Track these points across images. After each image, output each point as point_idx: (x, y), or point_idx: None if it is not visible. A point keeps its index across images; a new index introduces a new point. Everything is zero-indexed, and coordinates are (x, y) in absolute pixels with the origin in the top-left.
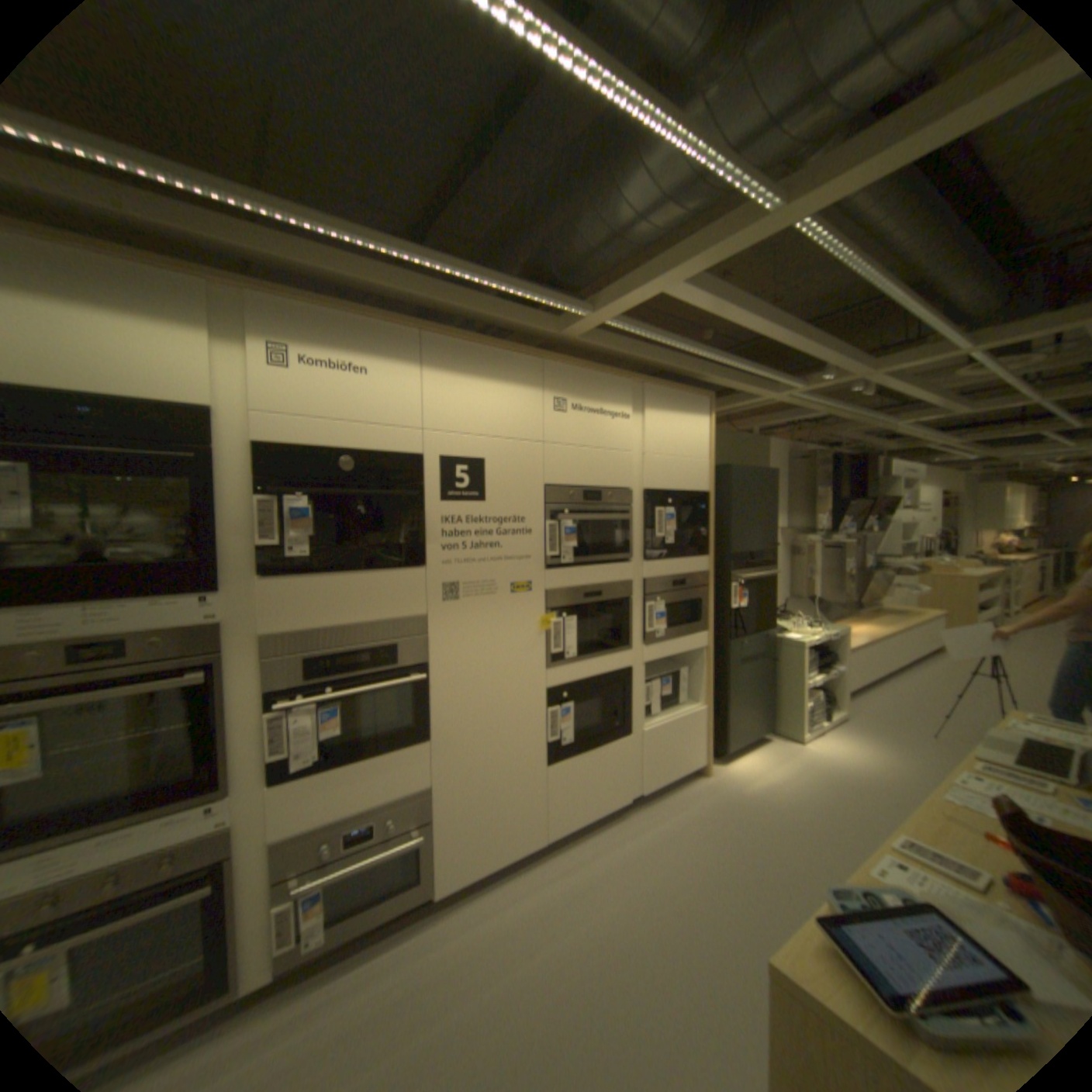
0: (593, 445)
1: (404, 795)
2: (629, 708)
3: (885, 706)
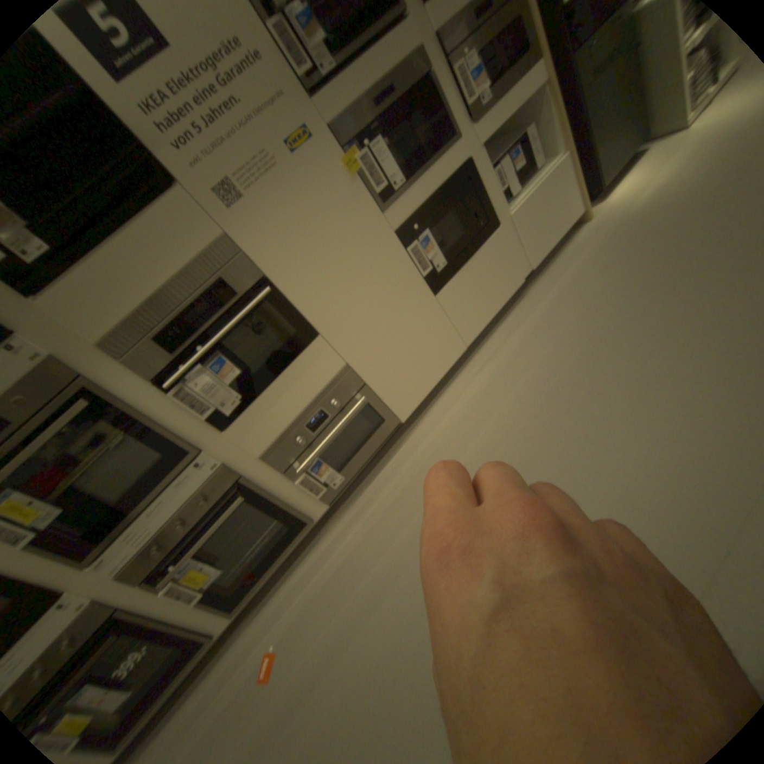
0: None
1: (330, 379)
2: (487, 201)
3: None
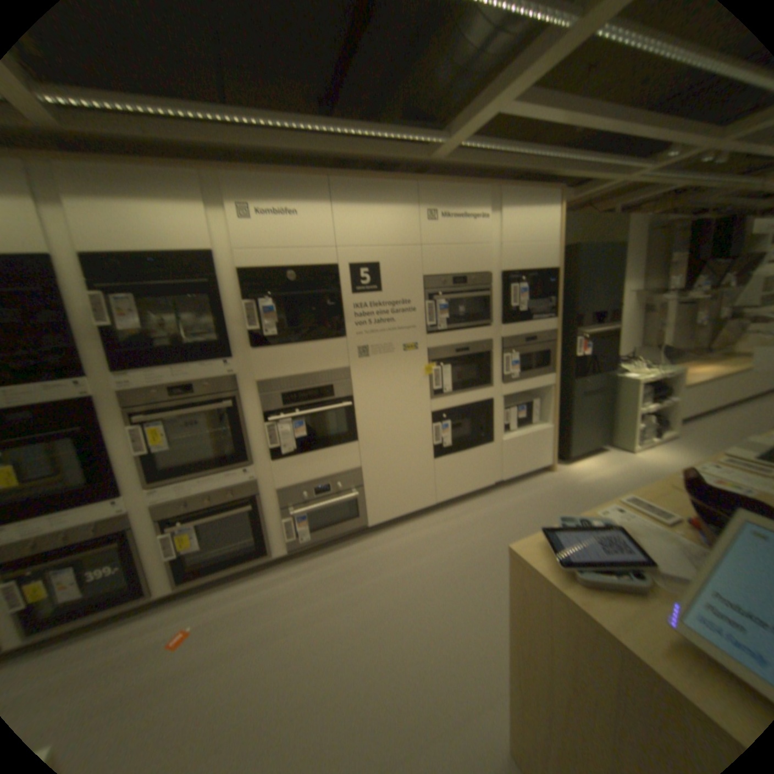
0: (458, 241)
1: (344, 468)
2: (490, 424)
3: (716, 428)
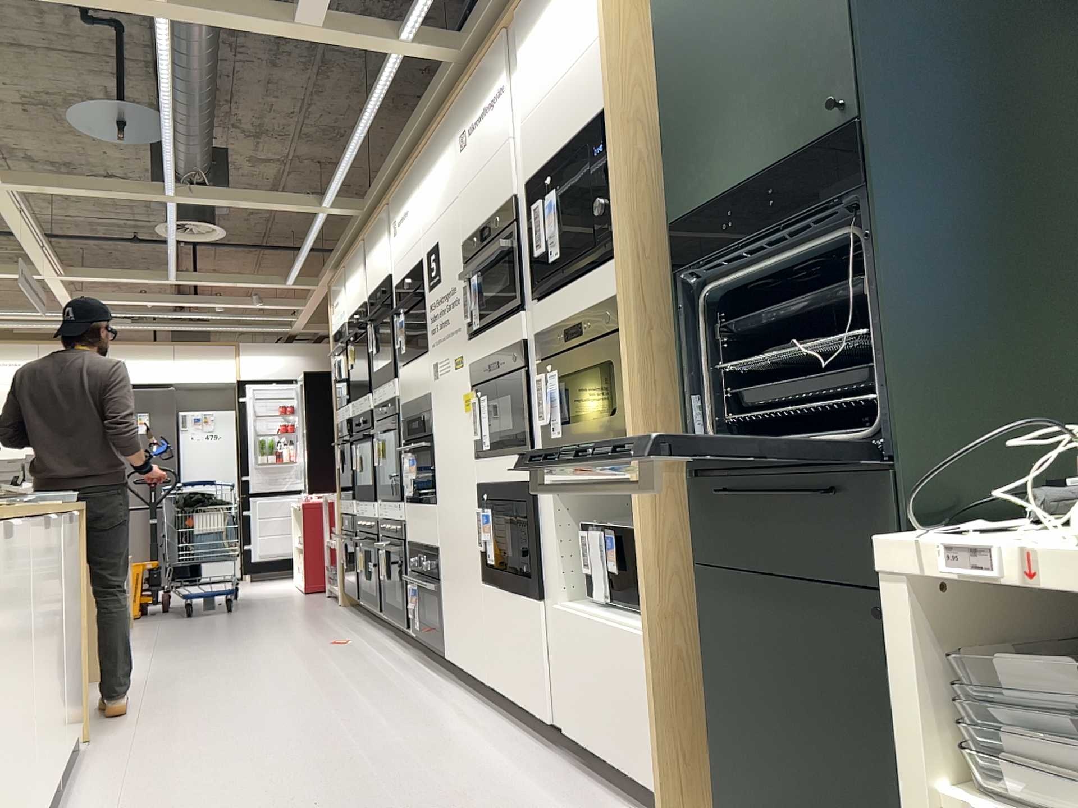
0: (483, 163)
1: (431, 545)
2: (536, 553)
3: None
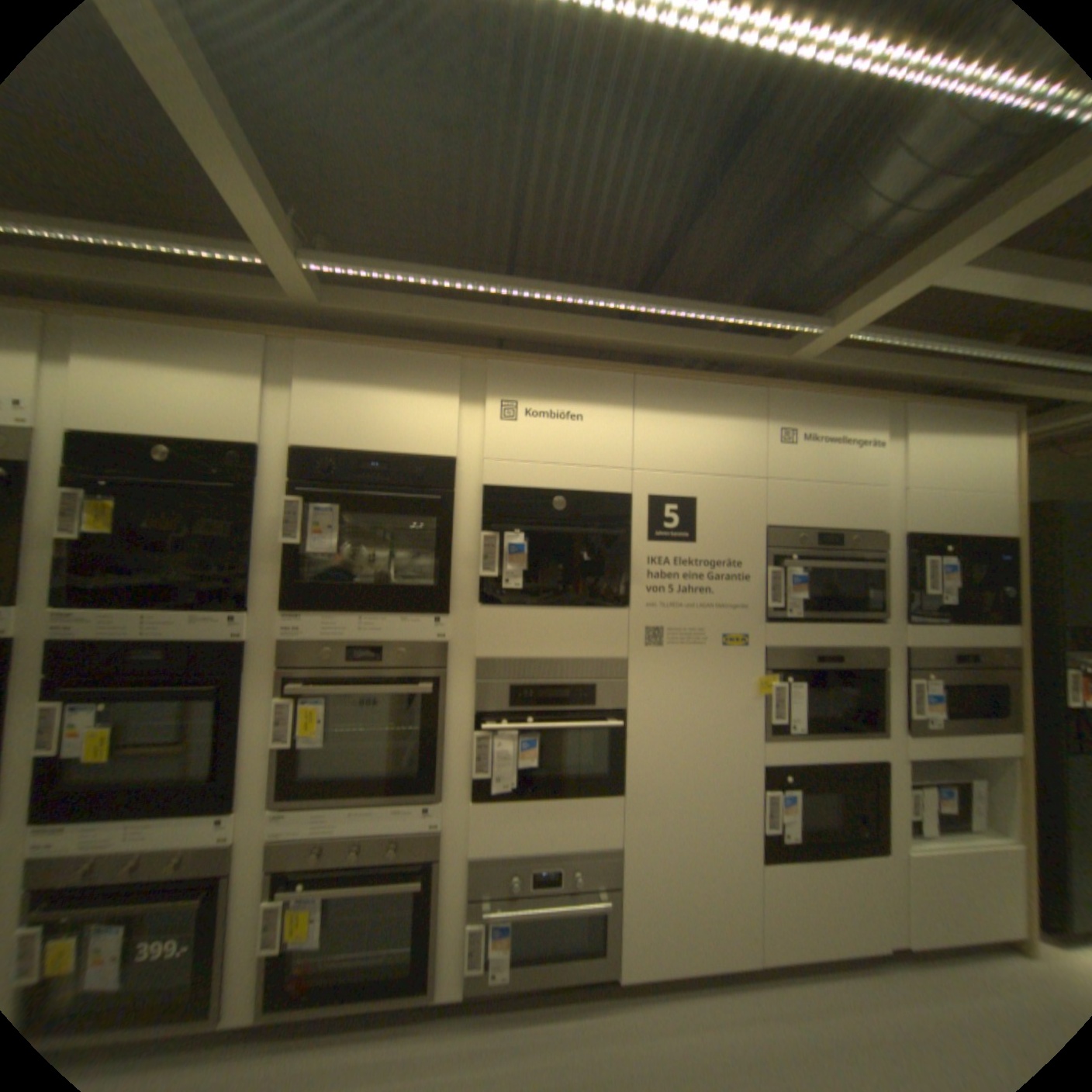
0: (833, 478)
1: (595, 848)
2: (887, 818)
3: None
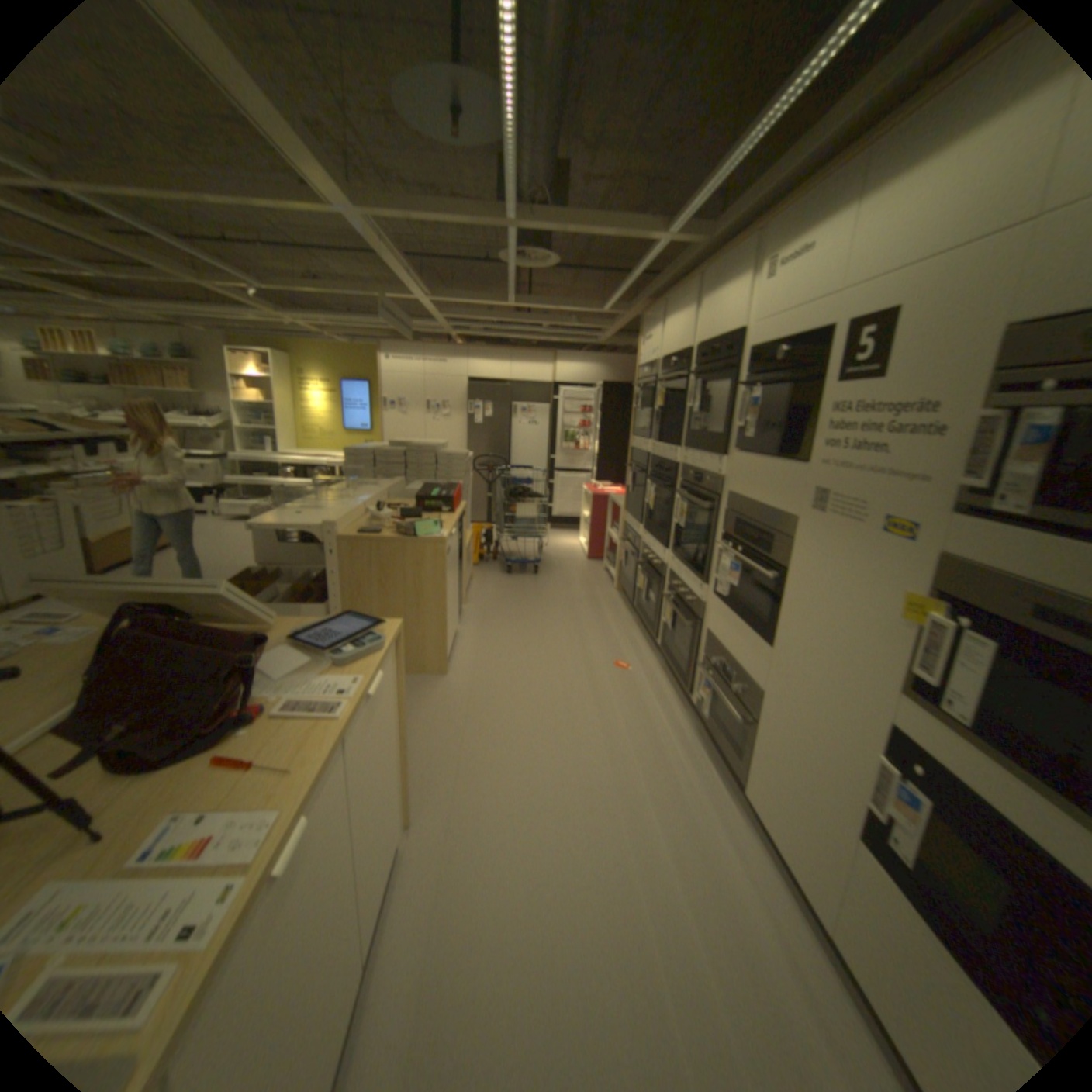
0: None
1: (750, 674)
2: None
3: None
